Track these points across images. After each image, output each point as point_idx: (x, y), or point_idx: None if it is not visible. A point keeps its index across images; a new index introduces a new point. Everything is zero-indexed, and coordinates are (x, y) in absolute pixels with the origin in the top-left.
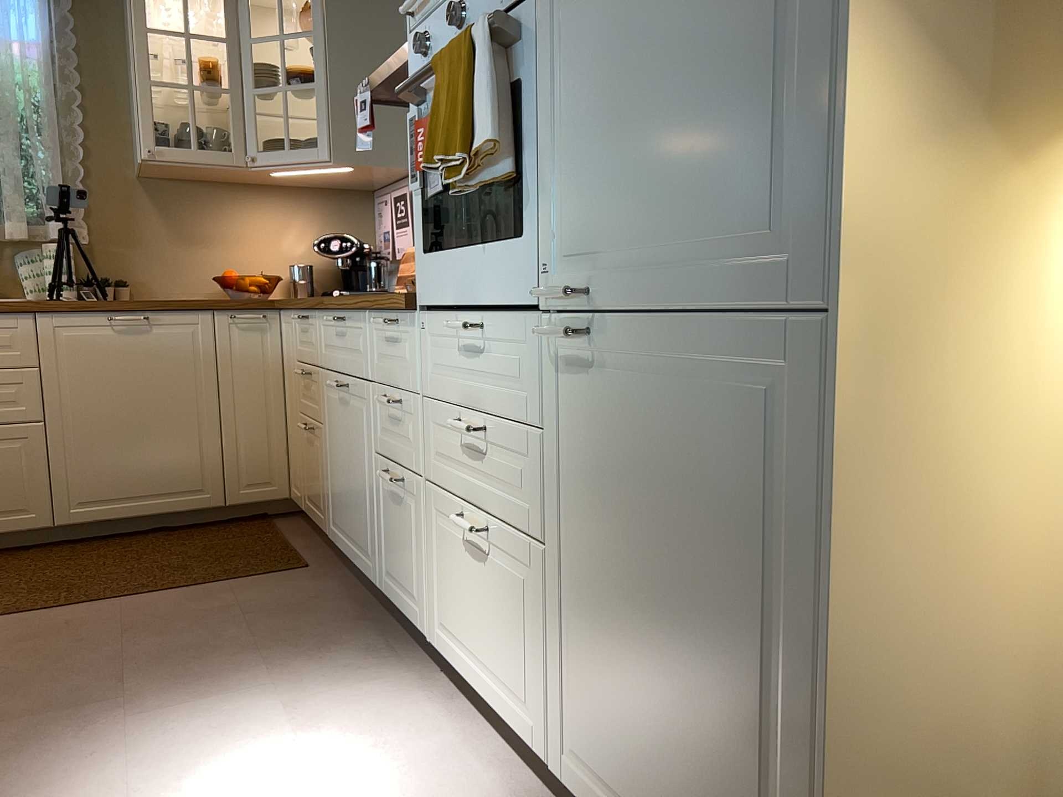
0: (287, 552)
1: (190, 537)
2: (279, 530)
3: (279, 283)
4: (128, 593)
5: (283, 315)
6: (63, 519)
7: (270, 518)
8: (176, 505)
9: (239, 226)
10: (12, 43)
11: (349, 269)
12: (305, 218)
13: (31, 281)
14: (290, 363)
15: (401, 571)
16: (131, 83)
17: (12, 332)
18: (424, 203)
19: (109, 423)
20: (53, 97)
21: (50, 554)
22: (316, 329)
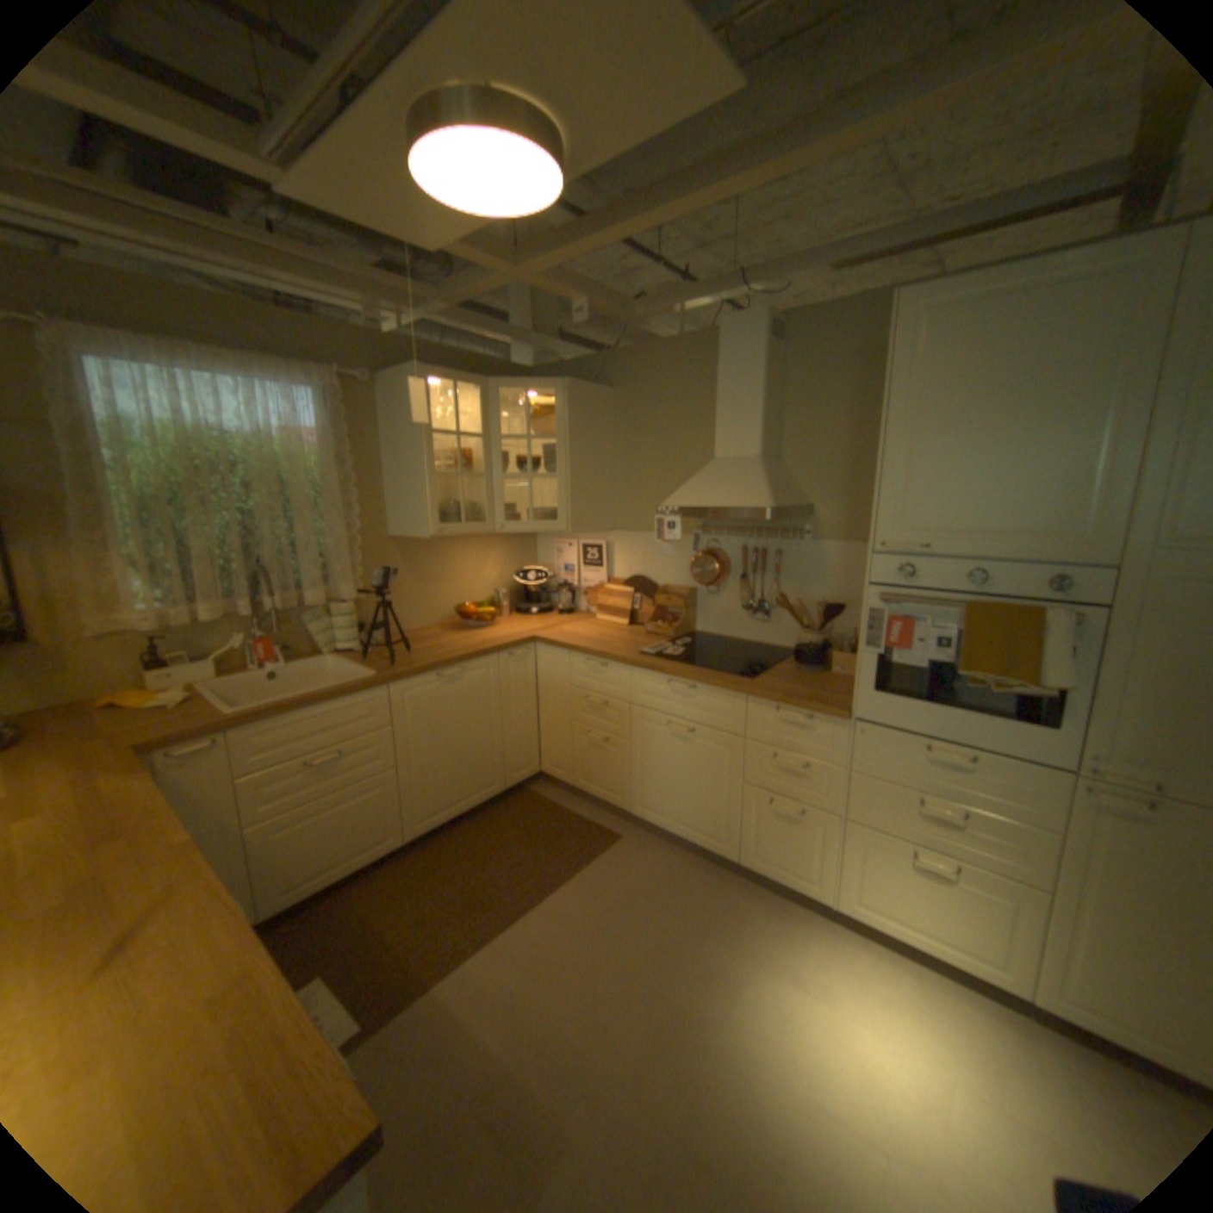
0: (587, 824)
1: (494, 823)
2: (549, 801)
3: (494, 609)
4: (535, 899)
5: (544, 649)
6: (410, 837)
7: (525, 788)
8: (478, 800)
9: (457, 566)
10: (295, 434)
11: (535, 592)
12: (497, 553)
13: (321, 638)
14: (554, 685)
15: (786, 860)
16: (385, 461)
17: (372, 704)
18: (875, 661)
19: (438, 755)
20: (334, 480)
21: (406, 867)
22: (626, 678)
